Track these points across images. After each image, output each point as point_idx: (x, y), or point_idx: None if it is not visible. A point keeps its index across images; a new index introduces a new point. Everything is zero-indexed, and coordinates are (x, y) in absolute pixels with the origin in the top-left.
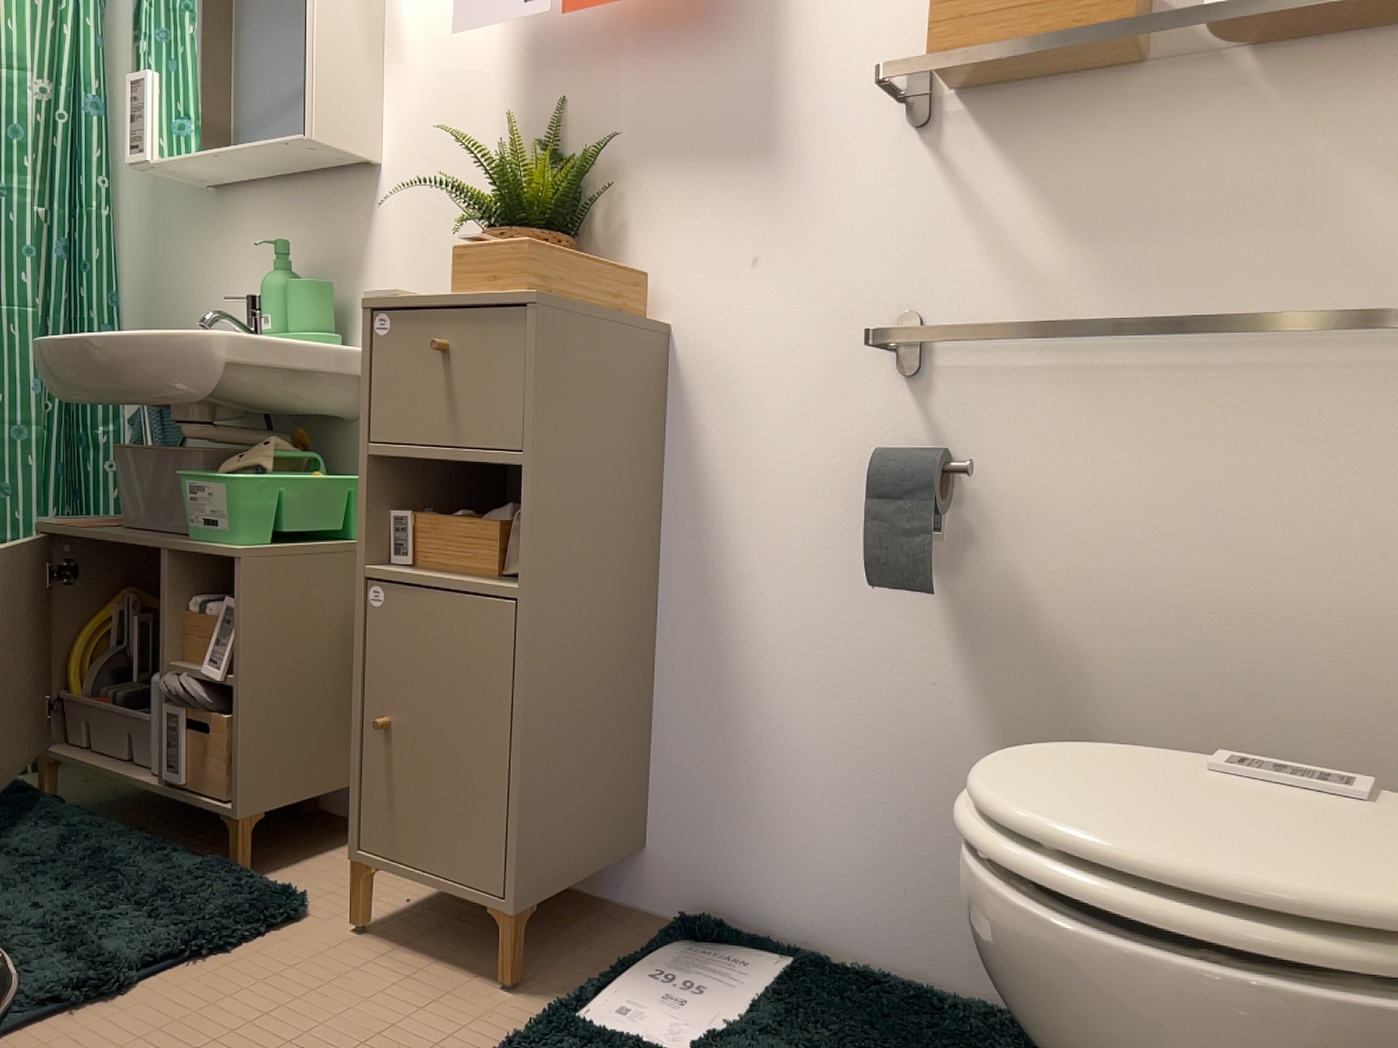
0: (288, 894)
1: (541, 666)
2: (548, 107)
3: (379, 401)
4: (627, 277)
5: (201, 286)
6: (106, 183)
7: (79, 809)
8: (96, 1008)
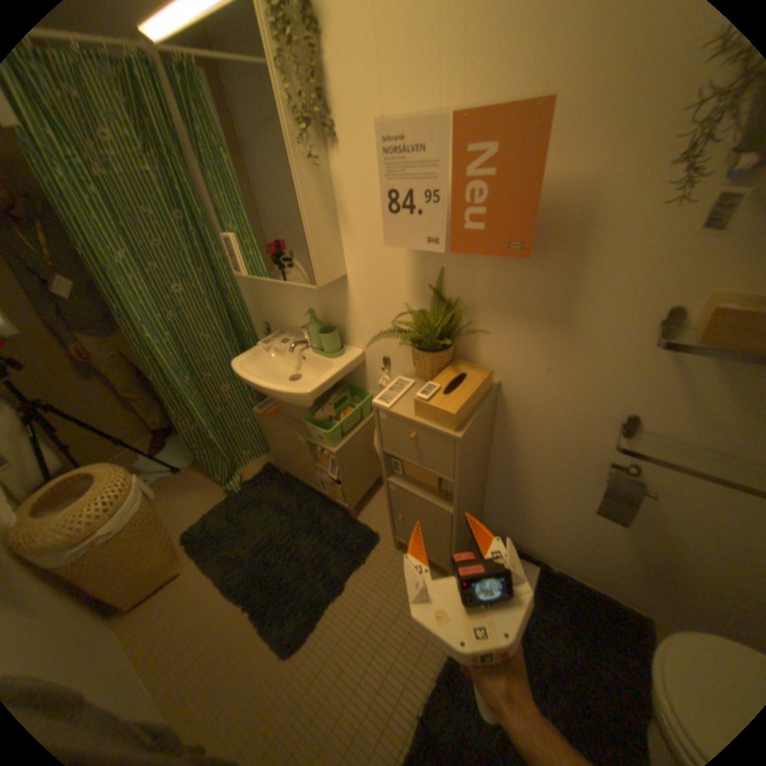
0: (374, 537)
1: (461, 524)
2: (434, 269)
3: (386, 438)
4: (487, 380)
5: (275, 304)
6: (218, 250)
7: (296, 484)
8: (339, 600)
